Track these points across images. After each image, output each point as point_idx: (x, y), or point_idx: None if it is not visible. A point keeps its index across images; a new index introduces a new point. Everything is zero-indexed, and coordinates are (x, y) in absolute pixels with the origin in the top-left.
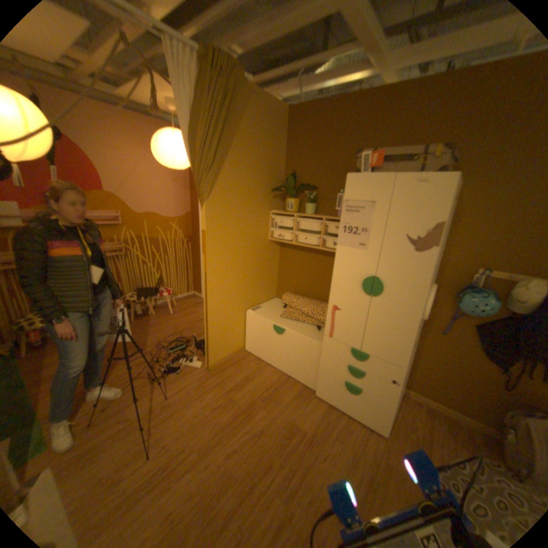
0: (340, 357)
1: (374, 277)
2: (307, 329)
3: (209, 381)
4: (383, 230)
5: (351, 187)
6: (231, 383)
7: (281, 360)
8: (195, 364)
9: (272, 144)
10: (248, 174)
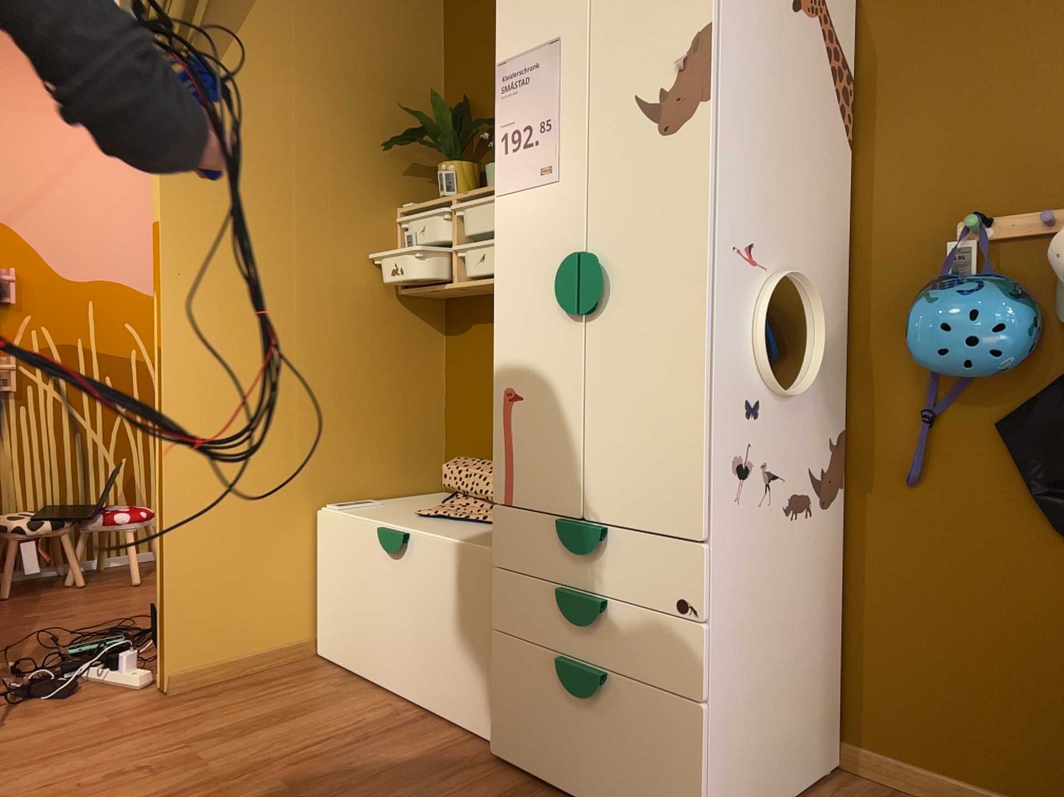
0: (536, 571)
1: (581, 251)
2: (479, 531)
3: (144, 714)
4: (586, 107)
5: (508, 24)
6: (215, 721)
7: (403, 655)
8: (126, 680)
9: (394, 29)
10: (312, 92)
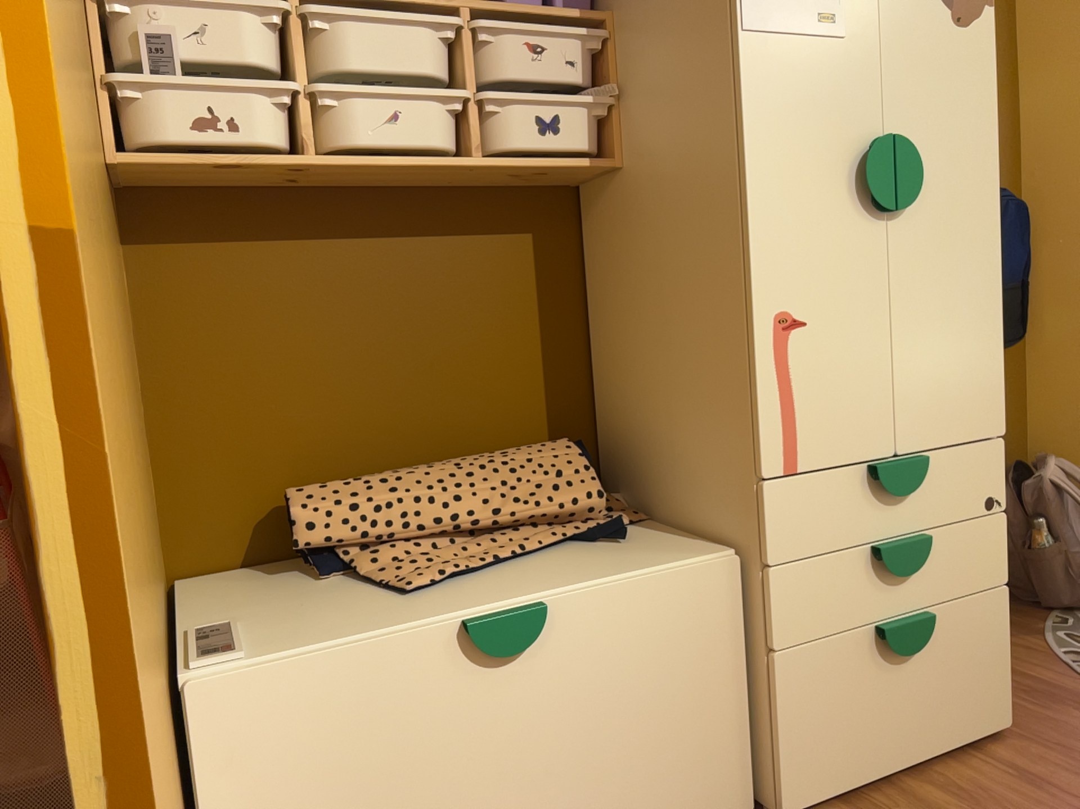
0: (838, 542)
1: (889, 136)
2: (586, 559)
3: None
4: None
5: None
6: None
7: None
8: None
9: None
10: None
